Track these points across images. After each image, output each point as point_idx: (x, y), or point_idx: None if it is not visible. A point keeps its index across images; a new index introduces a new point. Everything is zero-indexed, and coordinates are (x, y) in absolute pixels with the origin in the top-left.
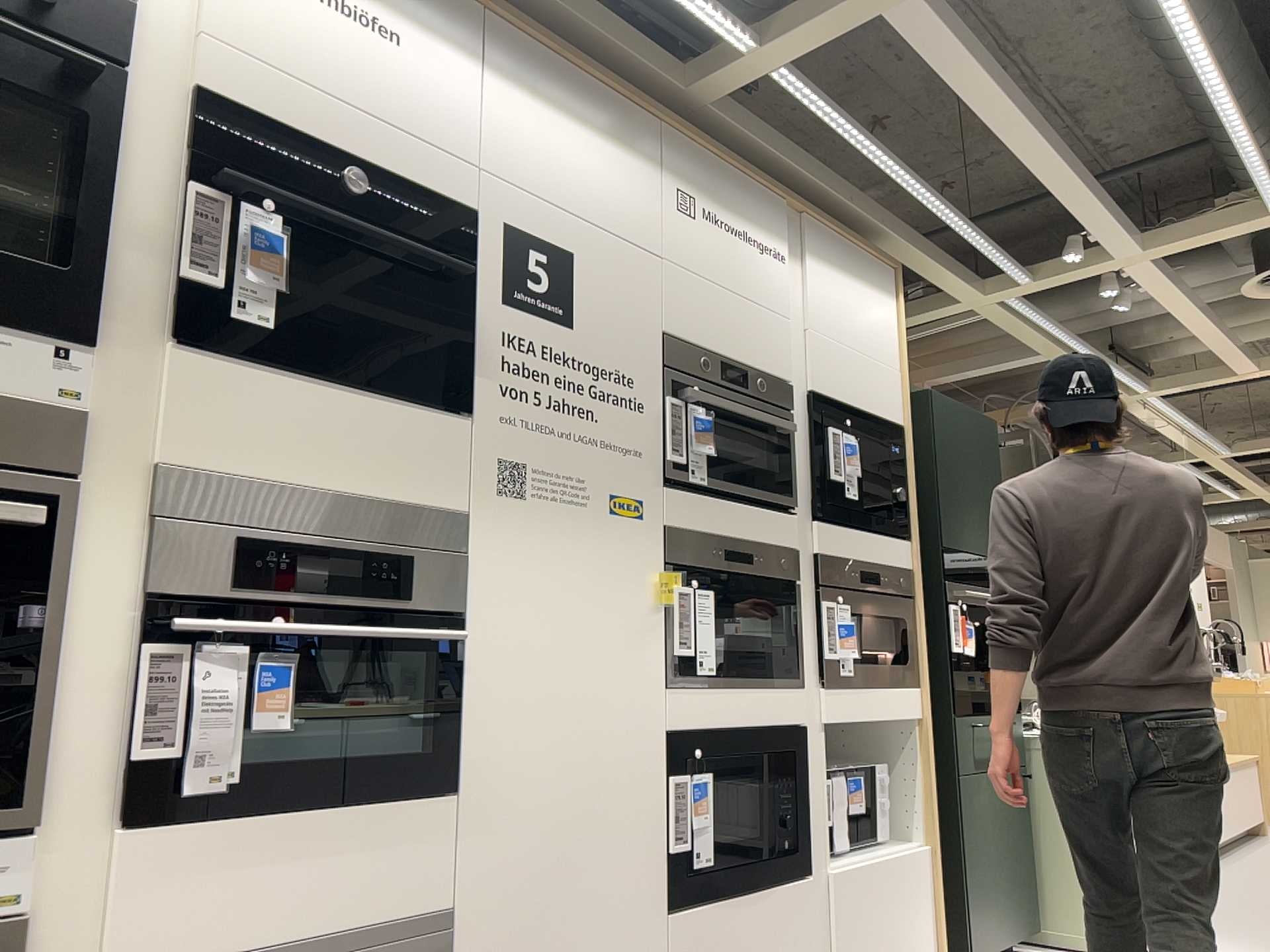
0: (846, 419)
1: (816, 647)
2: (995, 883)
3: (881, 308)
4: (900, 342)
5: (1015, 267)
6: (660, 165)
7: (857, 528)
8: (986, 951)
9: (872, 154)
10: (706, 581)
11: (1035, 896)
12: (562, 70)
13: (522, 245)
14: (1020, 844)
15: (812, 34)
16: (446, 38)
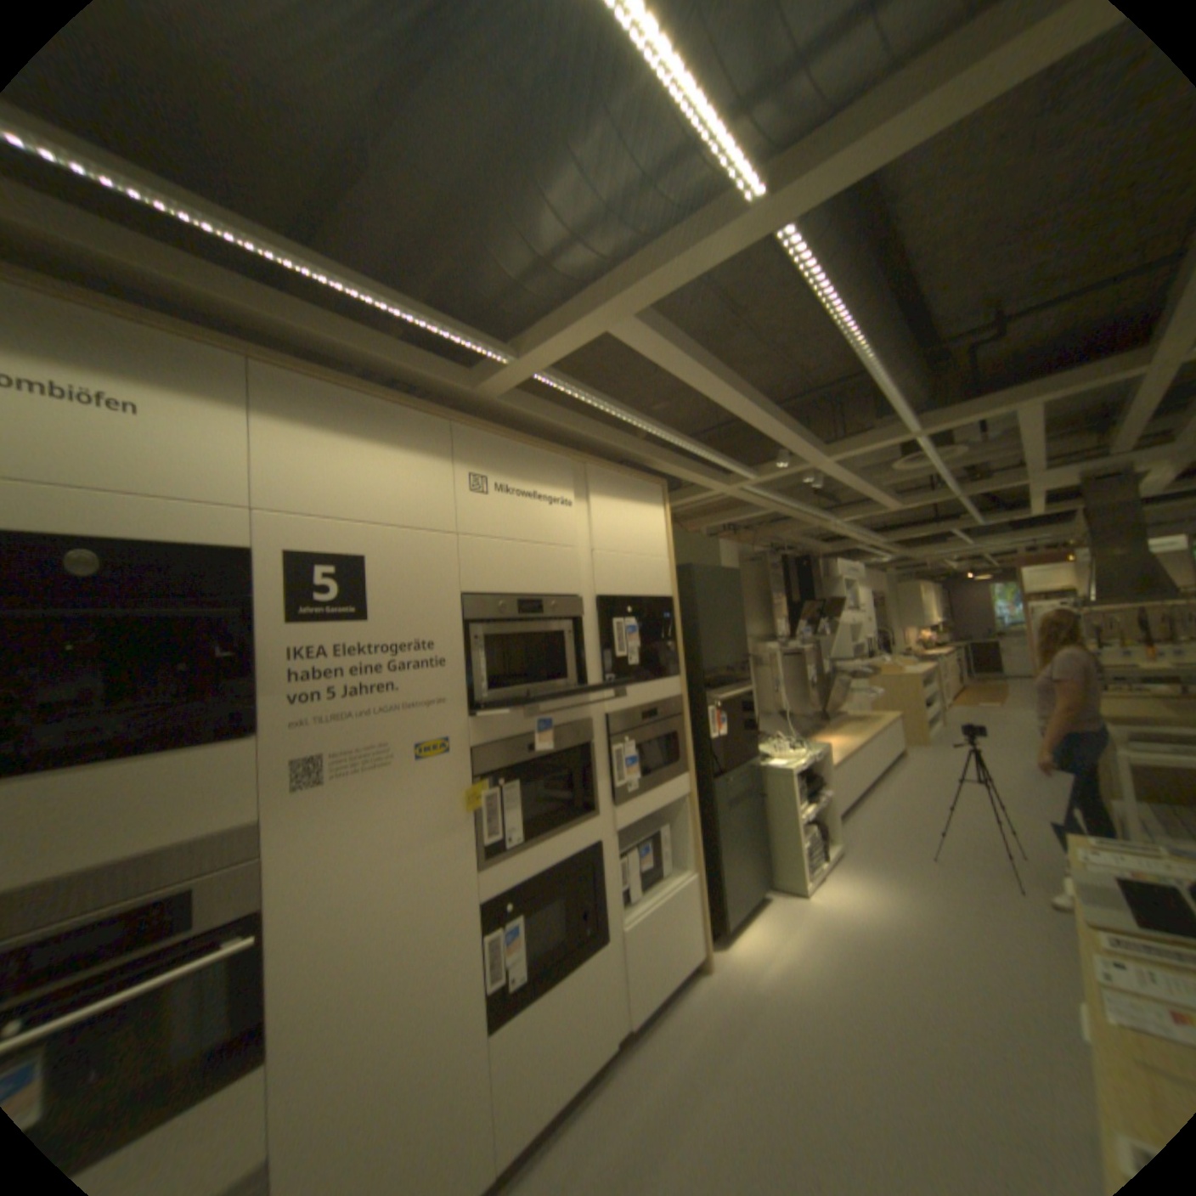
0: (627, 607)
1: (609, 778)
2: (744, 874)
3: (653, 516)
4: (668, 537)
5: (748, 470)
6: (452, 457)
7: (638, 681)
8: (738, 920)
9: (632, 417)
10: (511, 774)
11: (771, 867)
12: (343, 397)
13: (306, 564)
14: (760, 839)
15: (556, 347)
16: (199, 393)
